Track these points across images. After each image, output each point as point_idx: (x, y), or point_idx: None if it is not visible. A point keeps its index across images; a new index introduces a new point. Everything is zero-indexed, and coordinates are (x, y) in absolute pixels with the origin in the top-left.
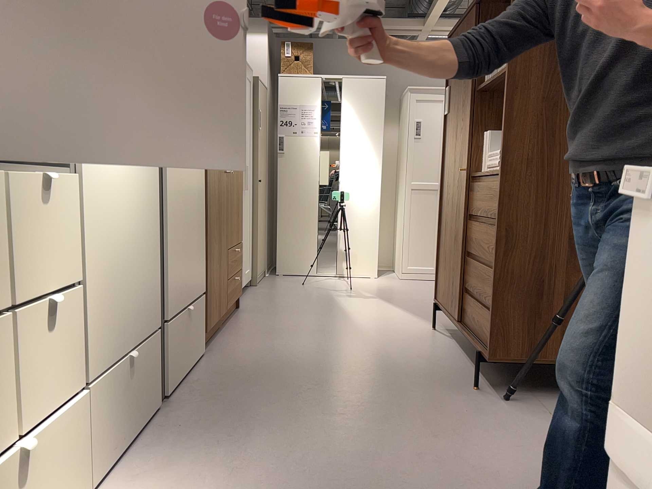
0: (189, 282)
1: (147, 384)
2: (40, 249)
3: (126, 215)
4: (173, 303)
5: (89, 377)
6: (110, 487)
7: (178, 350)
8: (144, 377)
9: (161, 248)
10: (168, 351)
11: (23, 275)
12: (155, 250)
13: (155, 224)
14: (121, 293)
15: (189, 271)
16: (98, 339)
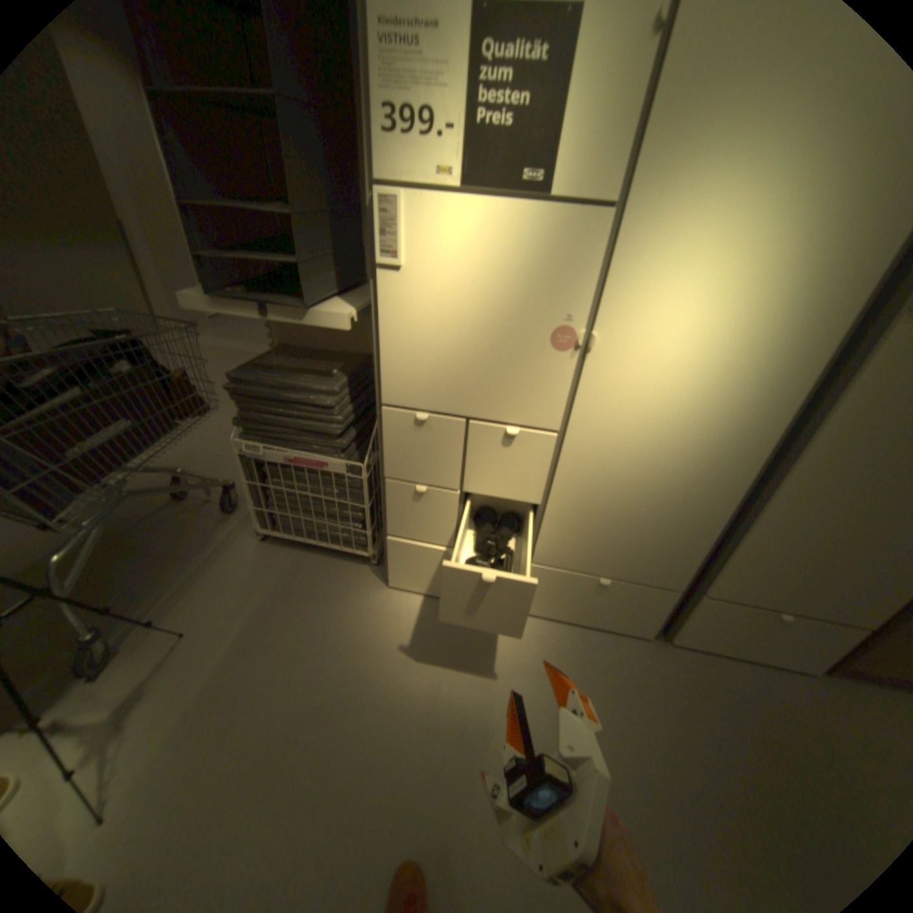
0: (812, 596)
1: (632, 613)
2: (502, 472)
3: (649, 484)
4: (739, 592)
5: (540, 561)
6: (534, 624)
7: (727, 631)
8: (628, 606)
9: (742, 536)
10: (697, 618)
11: (481, 480)
12: (721, 532)
13: (735, 510)
14: (612, 537)
15: (821, 587)
16: (560, 547)
